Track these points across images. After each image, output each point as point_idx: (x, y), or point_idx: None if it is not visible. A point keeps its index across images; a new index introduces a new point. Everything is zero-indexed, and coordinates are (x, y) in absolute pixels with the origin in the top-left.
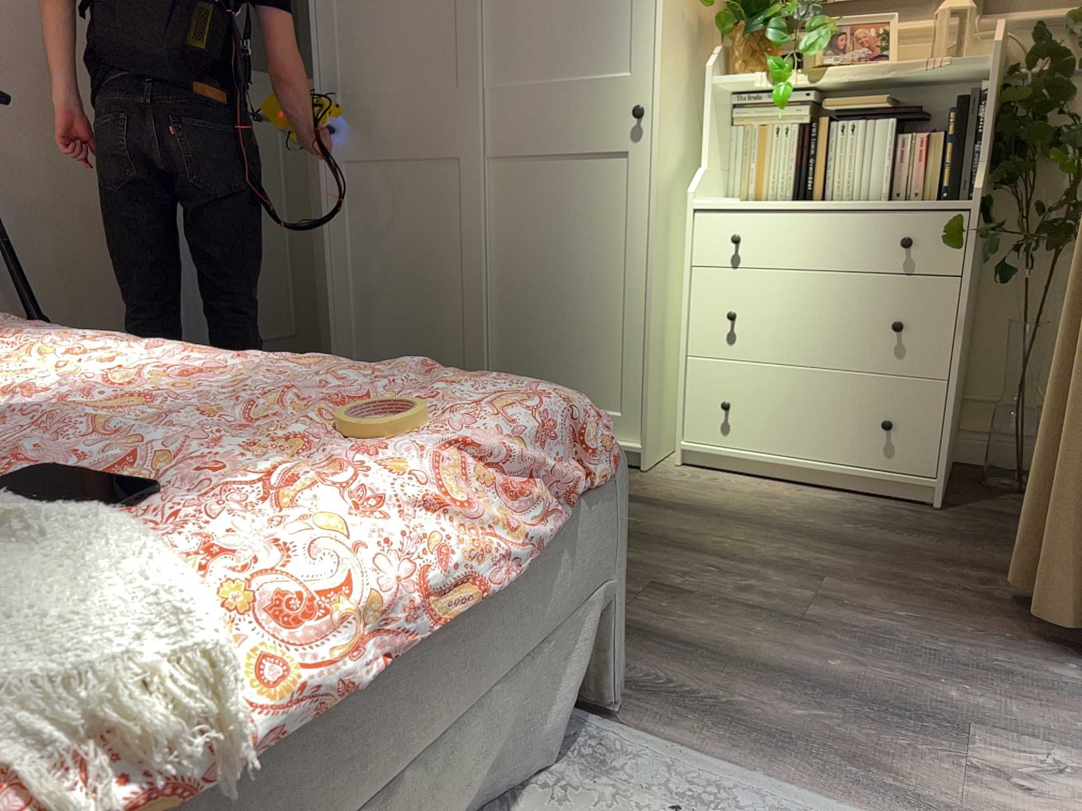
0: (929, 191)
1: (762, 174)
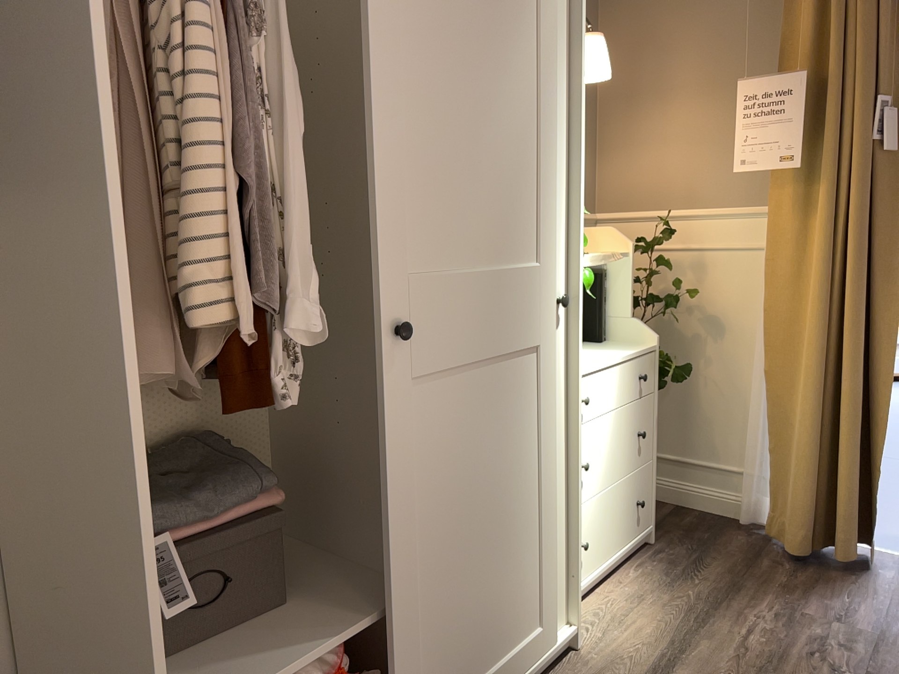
0: None
1: None
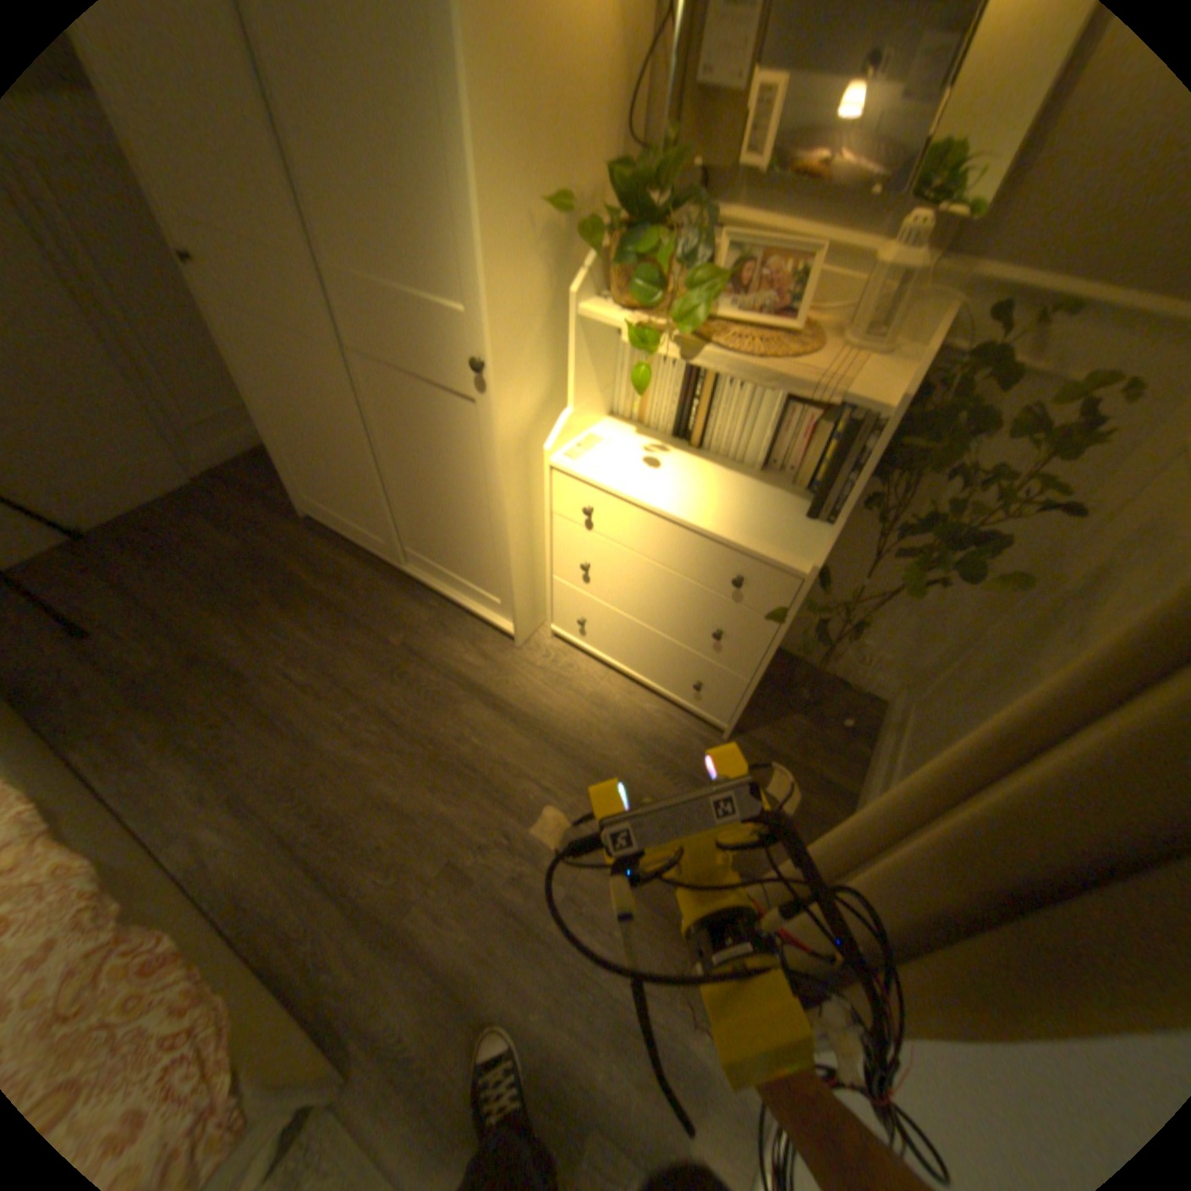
0: (801, 475)
1: (647, 397)
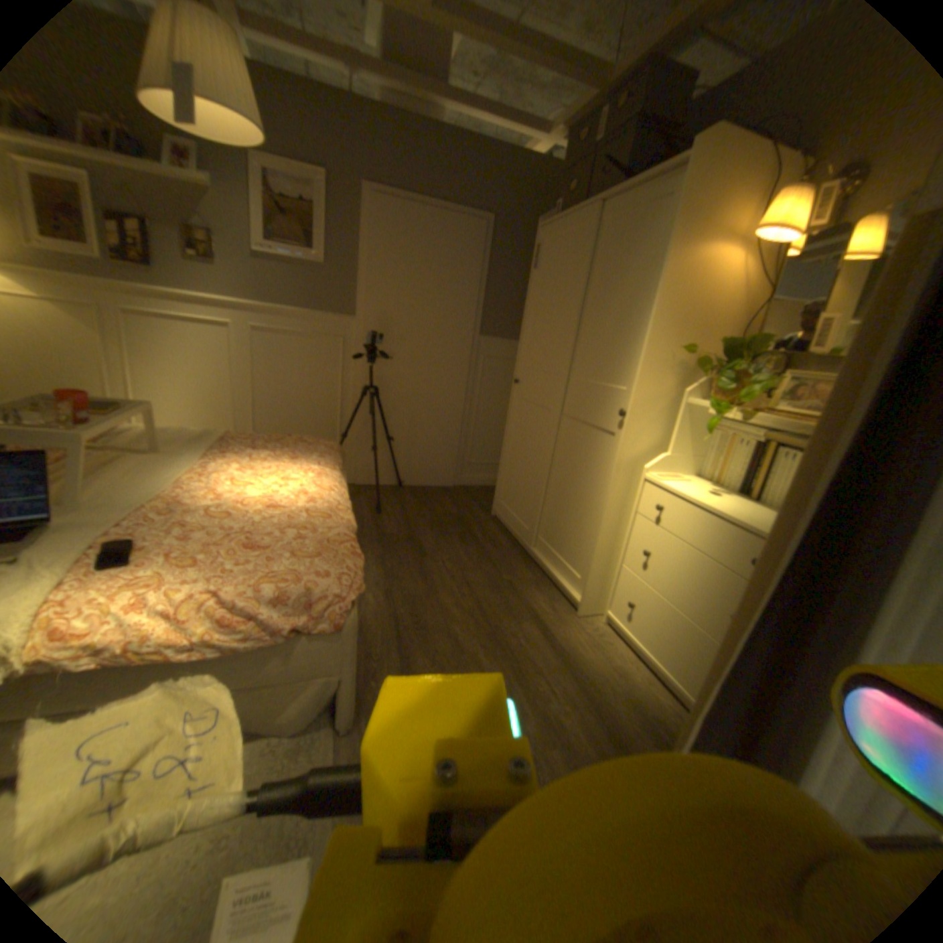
0: None
1: (726, 465)
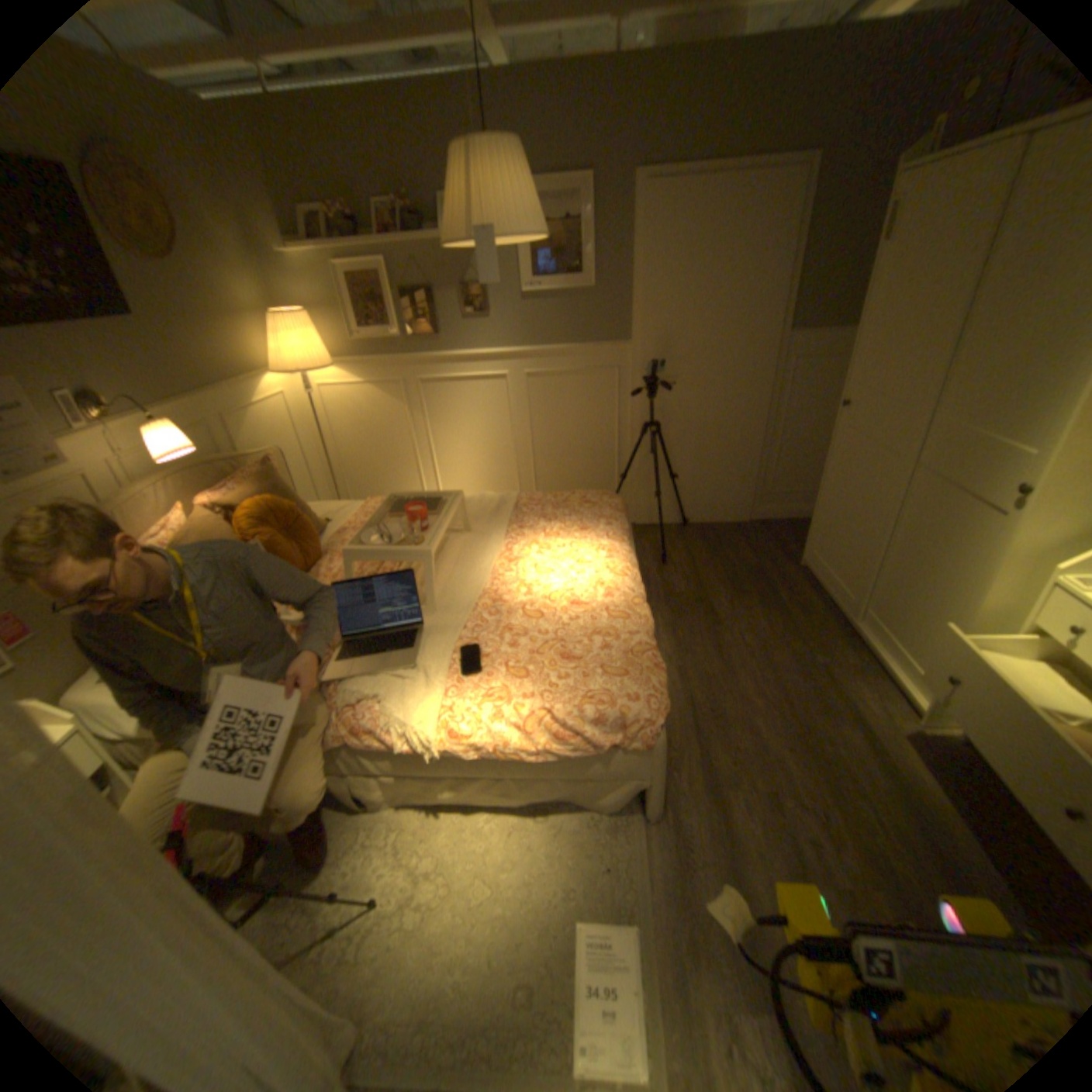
0: None
1: None
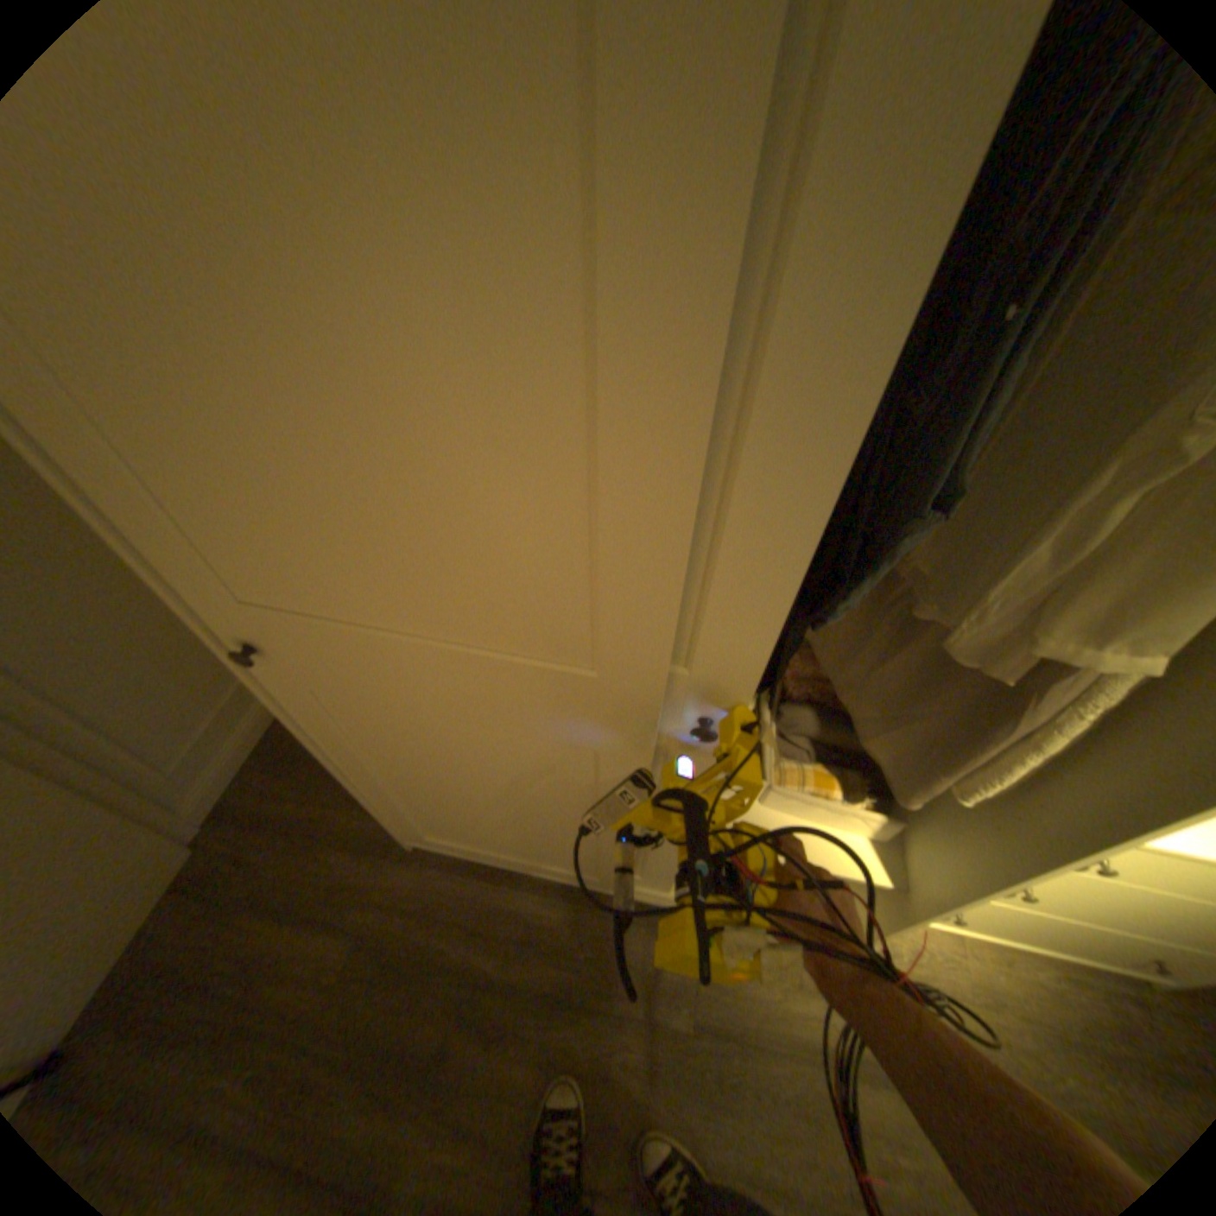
0: None
1: None
